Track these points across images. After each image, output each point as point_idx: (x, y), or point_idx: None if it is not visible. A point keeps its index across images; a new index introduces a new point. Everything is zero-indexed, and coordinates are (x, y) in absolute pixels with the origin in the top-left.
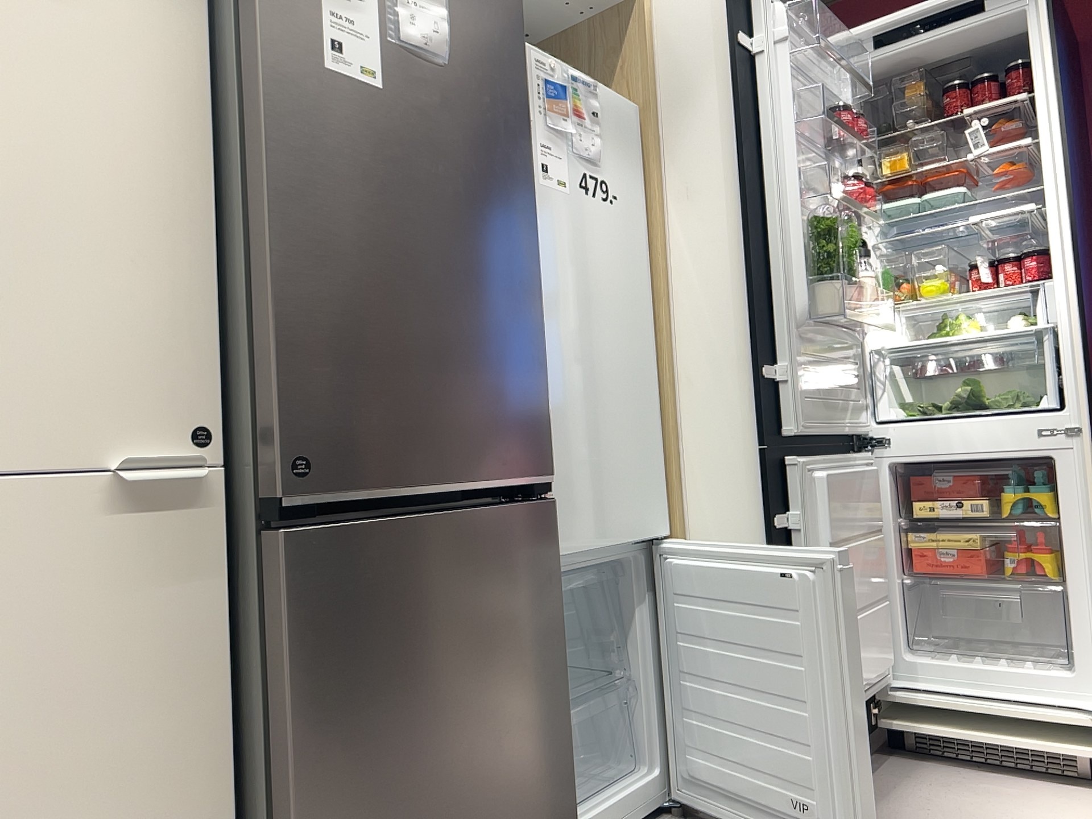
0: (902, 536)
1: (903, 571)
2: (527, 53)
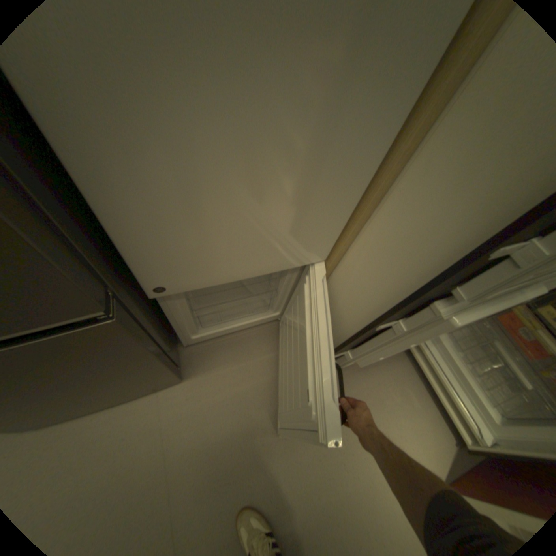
0: None
1: None
2: None
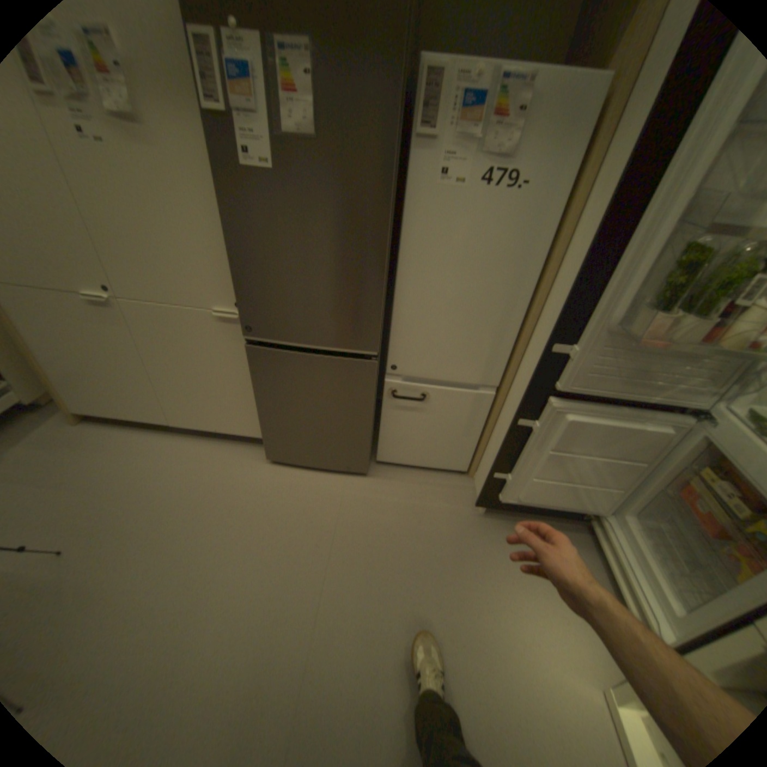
0: (687, 474)
1: (666, 488)
2: (447, 69)
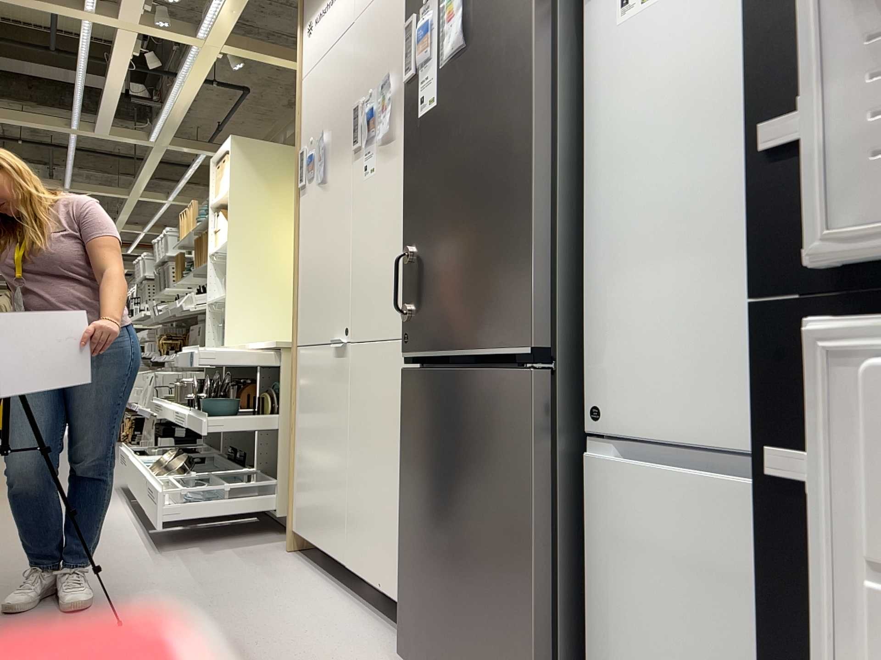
0: None
1: None
2: None
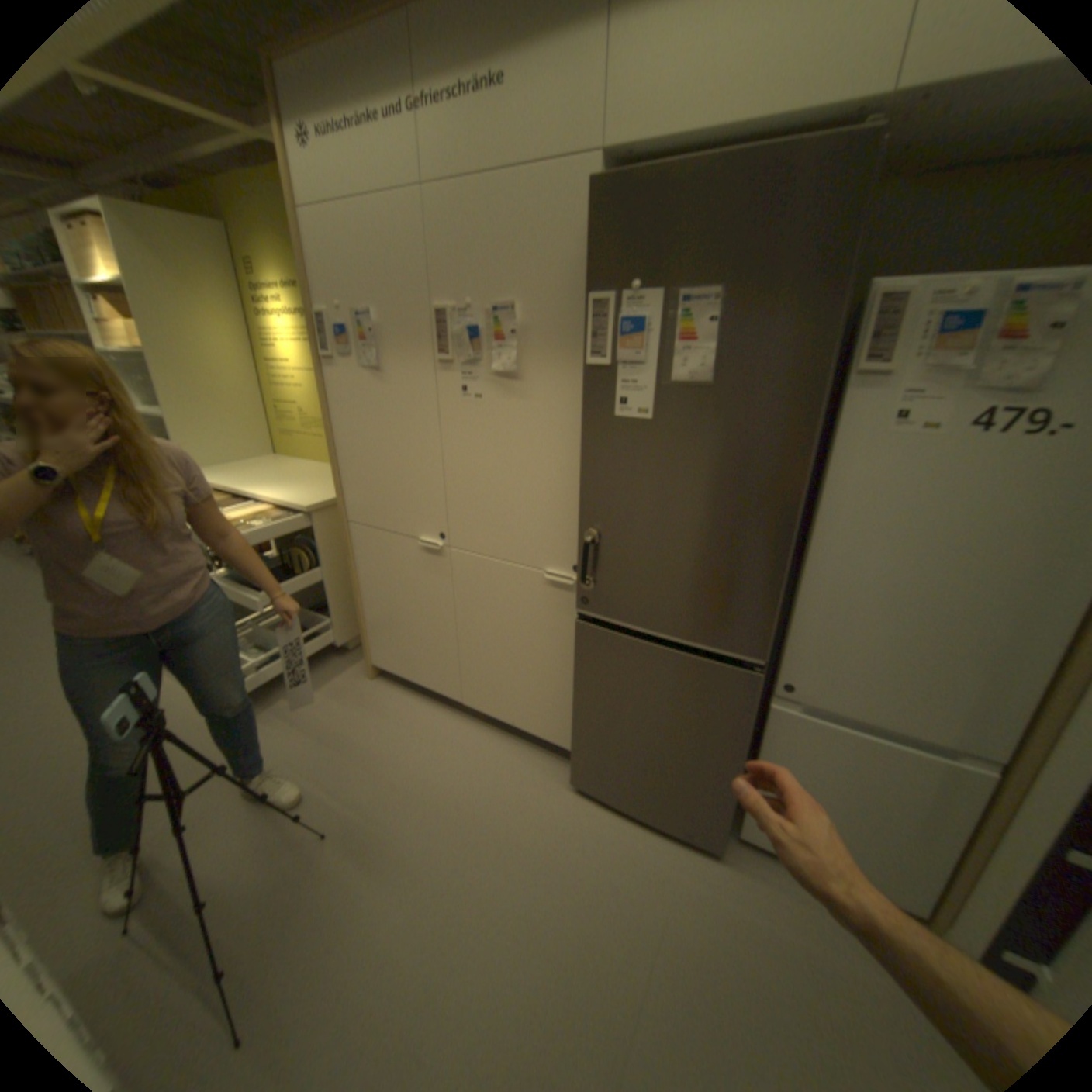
0: None
1: None
2: (915, 290)
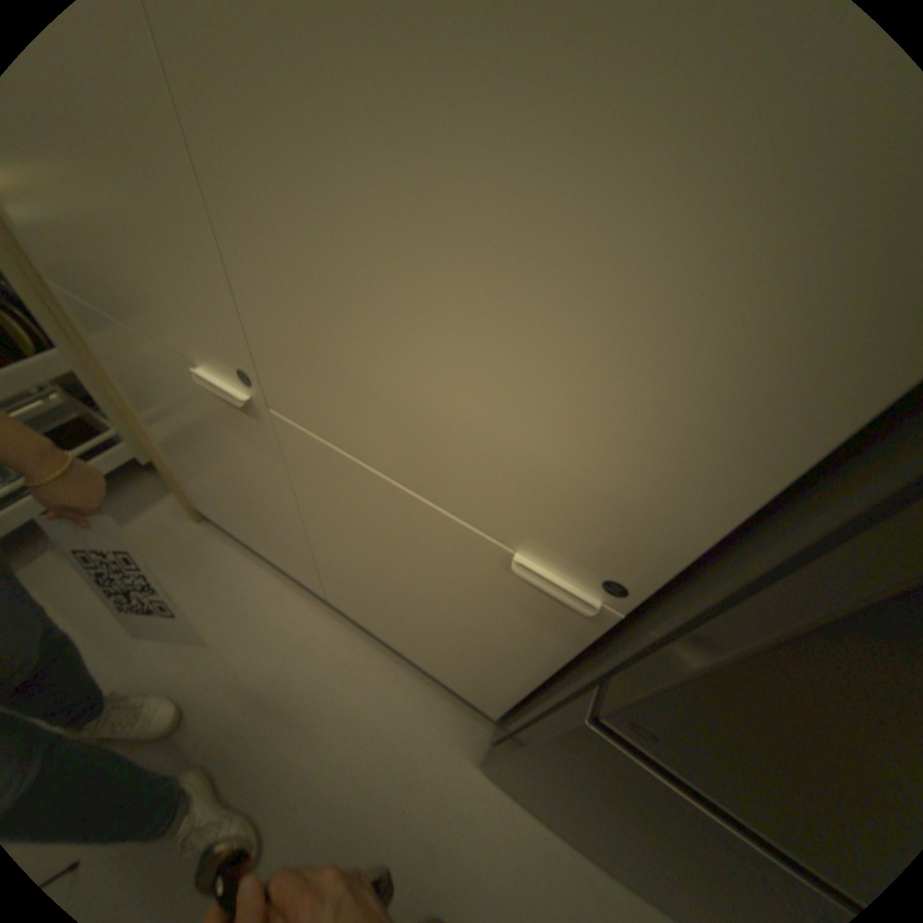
0: None
1: None
2: None
